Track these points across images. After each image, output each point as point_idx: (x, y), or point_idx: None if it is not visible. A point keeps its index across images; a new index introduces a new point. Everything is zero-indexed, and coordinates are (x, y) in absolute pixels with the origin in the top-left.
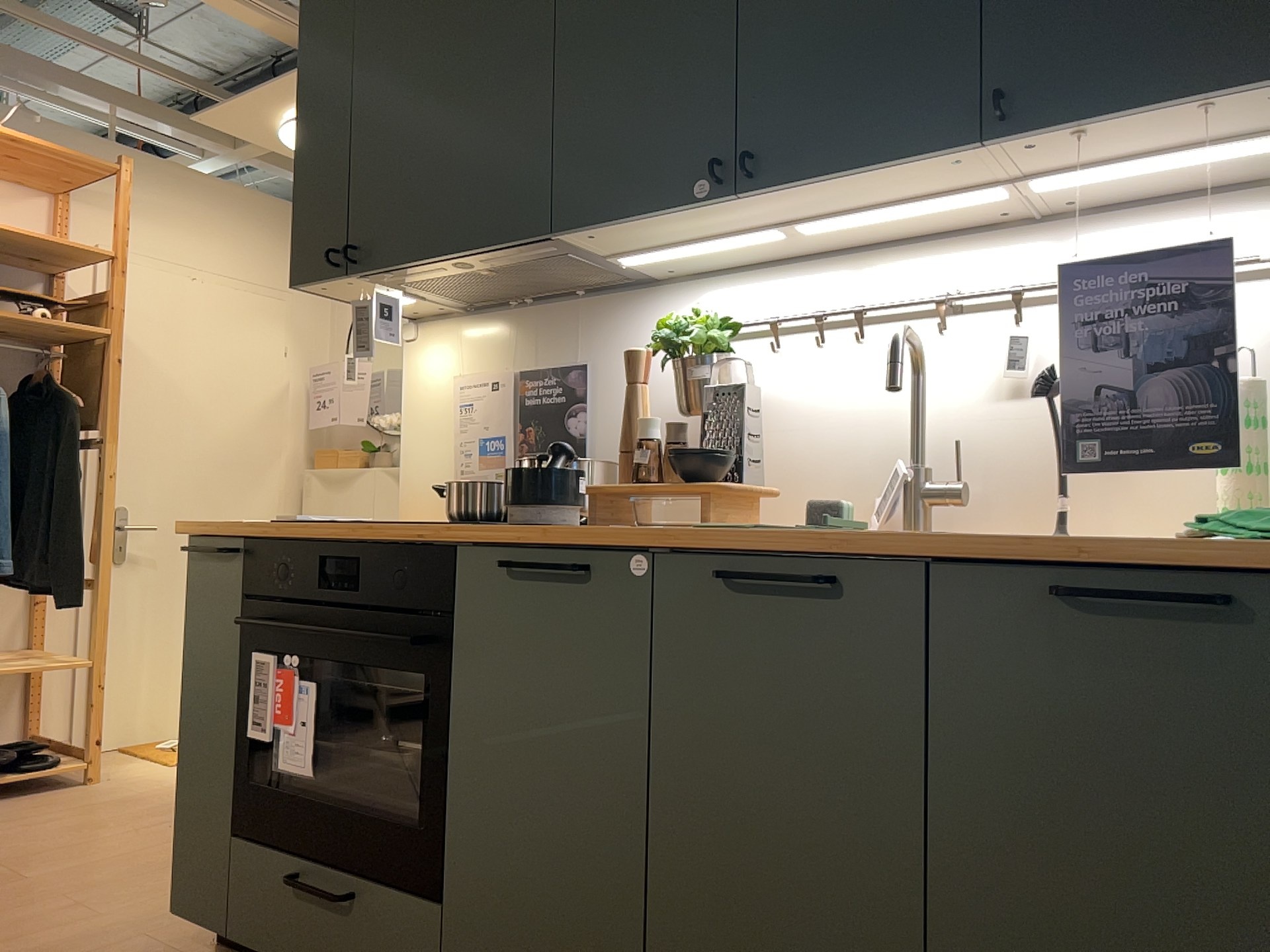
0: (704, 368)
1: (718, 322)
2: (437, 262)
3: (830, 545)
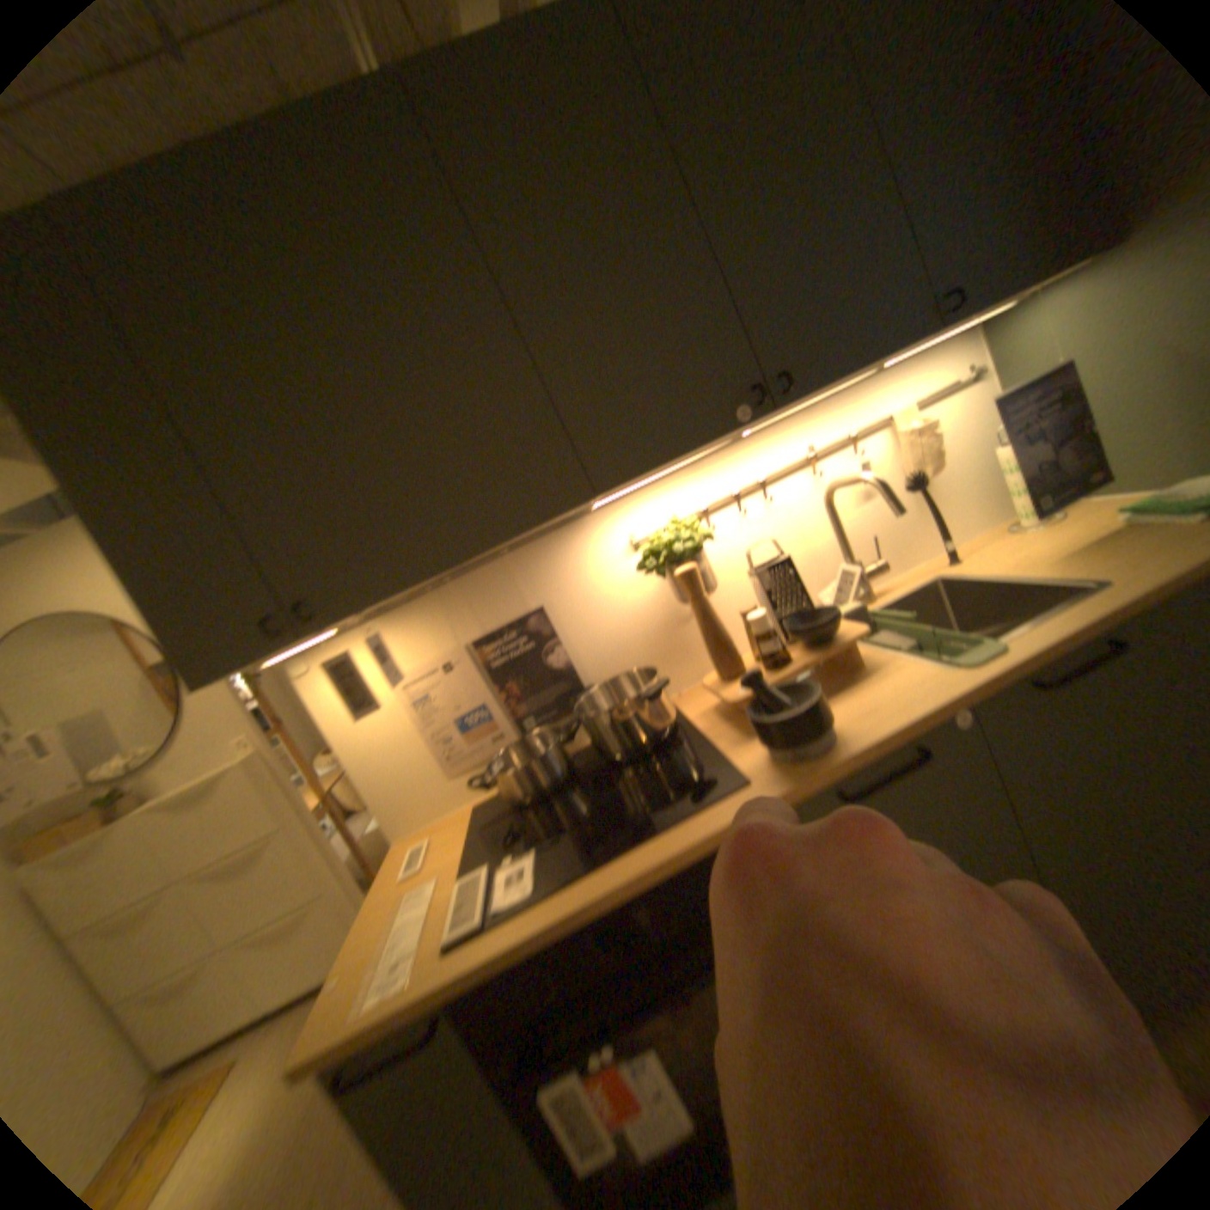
0: (704, 559)
1: (689, 521)
2: (438, 572)
3: (1109, 619)
